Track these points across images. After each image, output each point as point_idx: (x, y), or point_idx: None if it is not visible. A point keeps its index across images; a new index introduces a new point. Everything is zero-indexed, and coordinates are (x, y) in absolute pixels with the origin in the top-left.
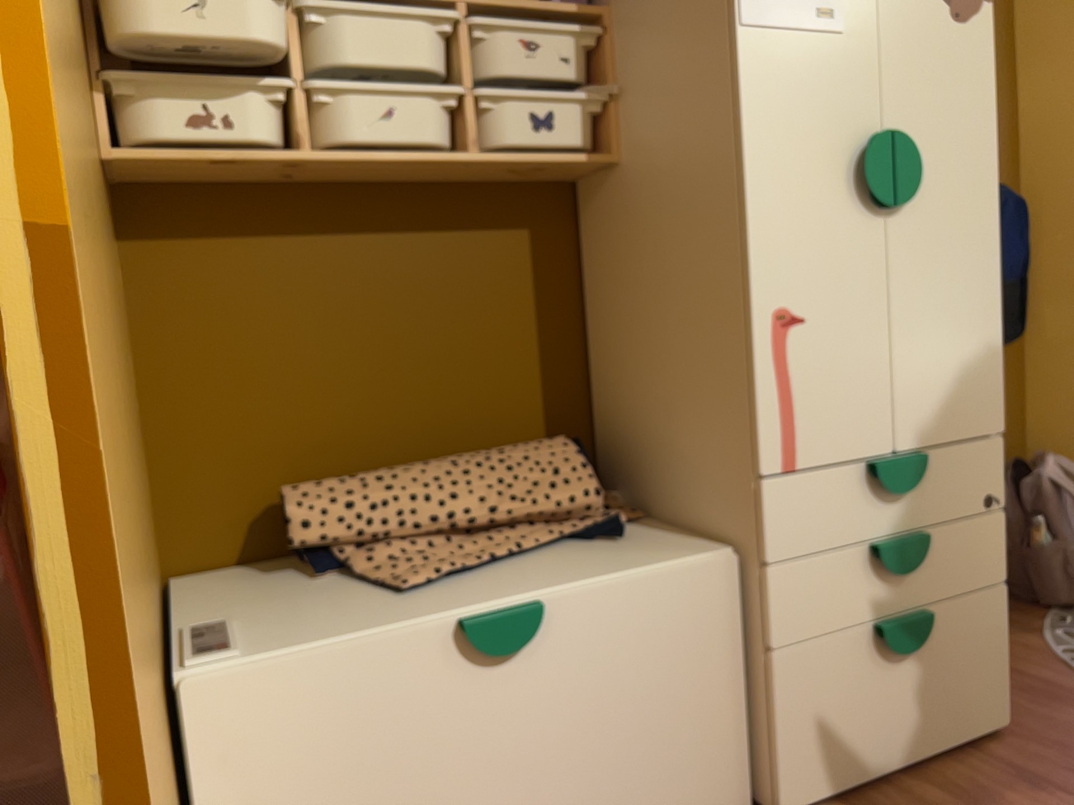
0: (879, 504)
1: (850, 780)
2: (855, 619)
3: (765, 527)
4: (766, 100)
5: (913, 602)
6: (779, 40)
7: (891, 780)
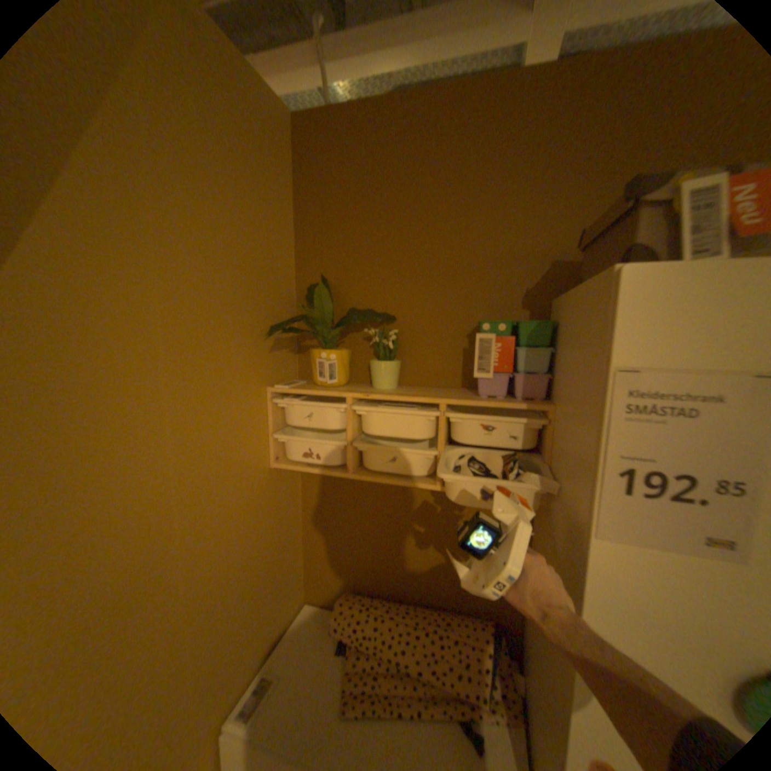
0: None
1: None
2: None
3: None
4: (616, 600)
5: None
6: (644, 555)
7: None
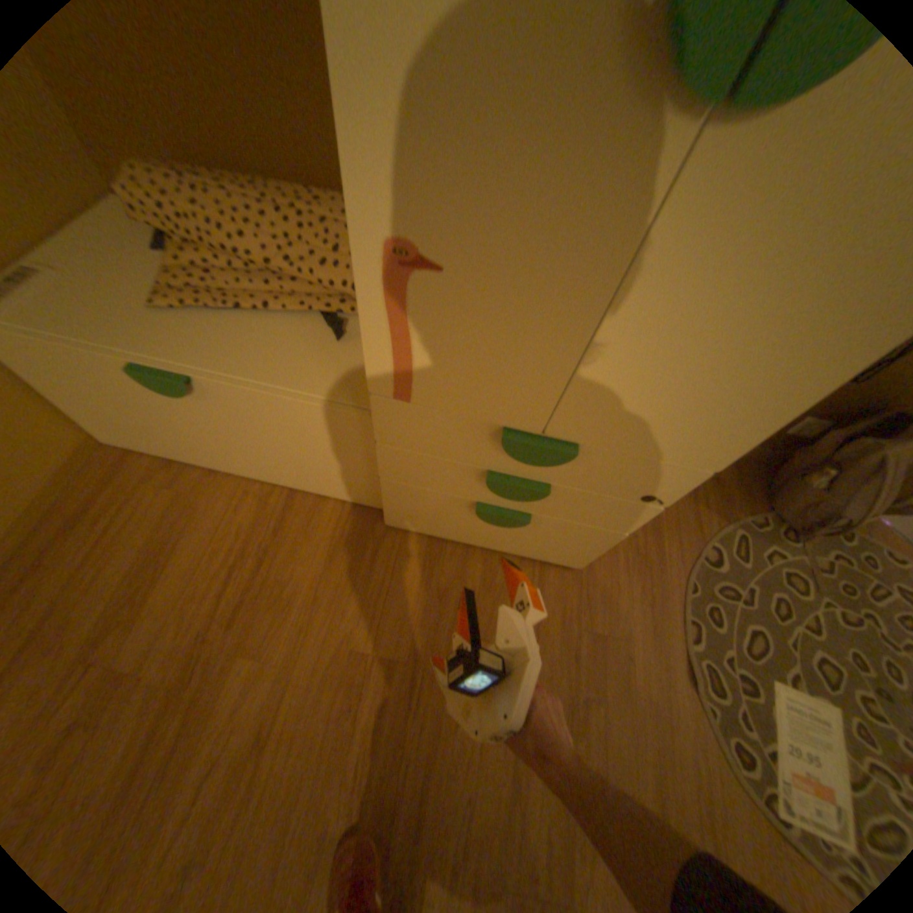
0: (506, 454)
1: (435, 534)
2: (458, 492)
3: (376, 420)
4: None
5: (519, 507)
6: None
7: (468, 545)
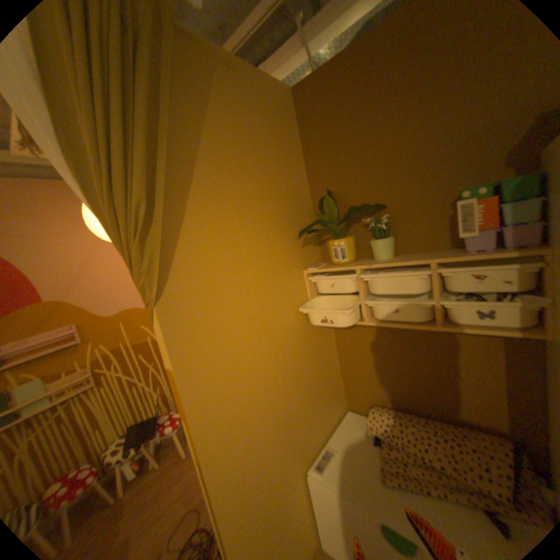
0: None
1: None
2: None
3: None
4: None
5: None
6: None
7: None
